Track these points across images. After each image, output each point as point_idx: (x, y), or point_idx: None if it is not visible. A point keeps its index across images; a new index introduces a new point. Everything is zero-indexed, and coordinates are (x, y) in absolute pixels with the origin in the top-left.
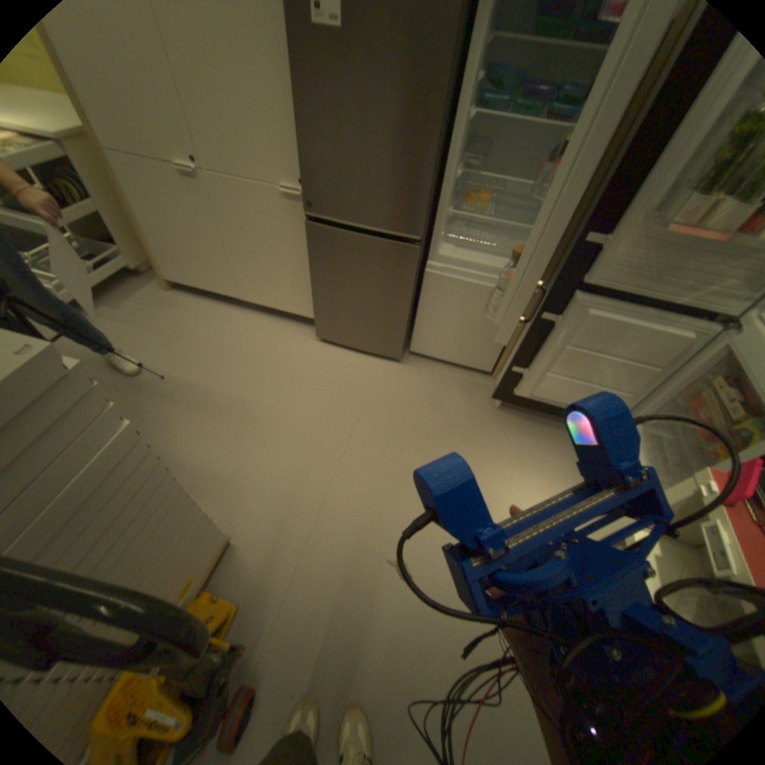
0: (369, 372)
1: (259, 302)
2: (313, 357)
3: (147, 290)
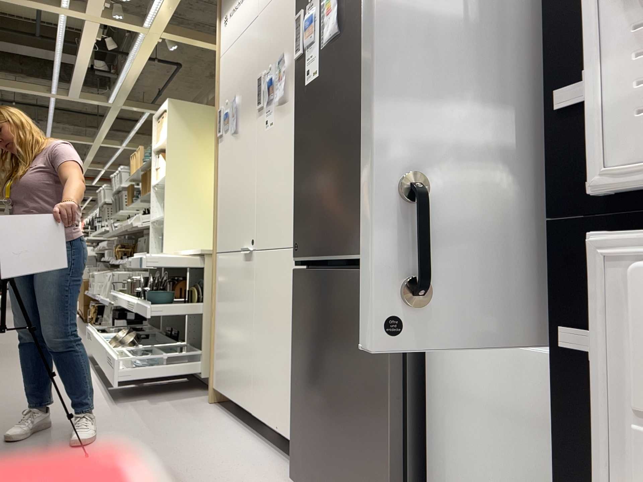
0: None
1: (265, 420)
2: None
3: (196, 399)
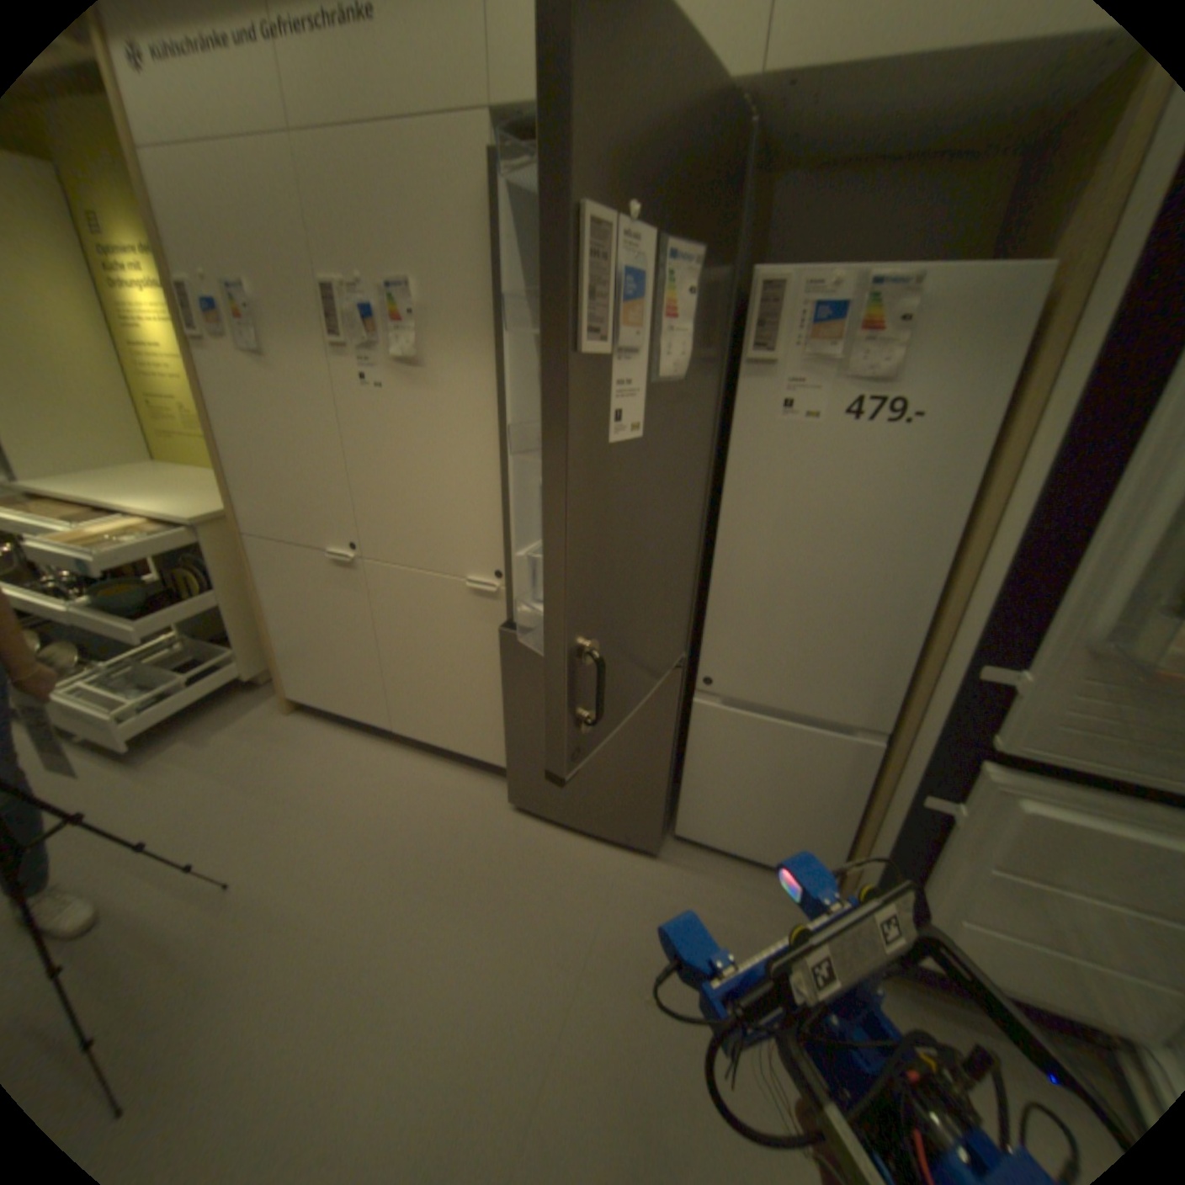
0: (598, 879)
1: (421, 738)
2: (498, 844)
3: (257, 713)
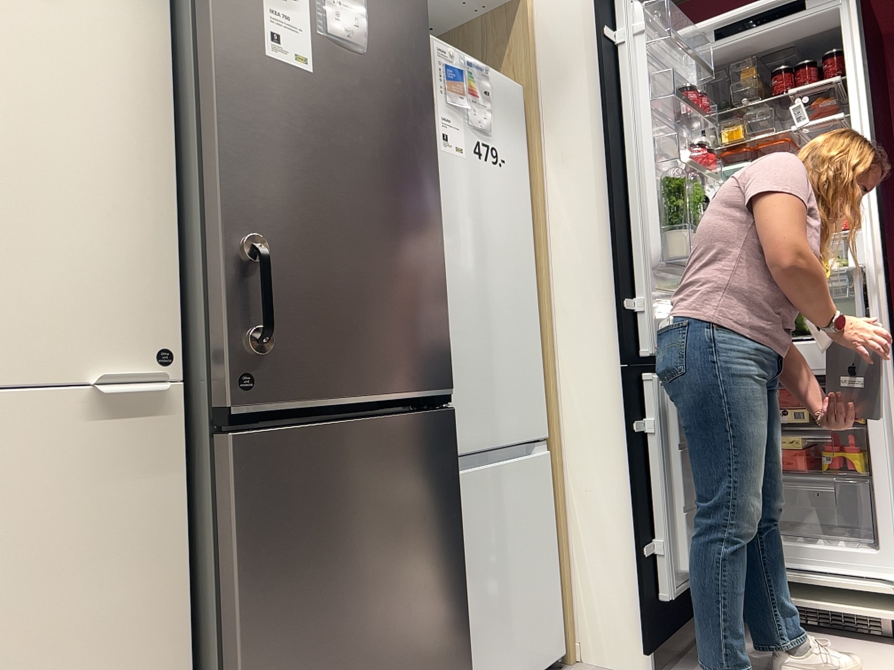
0: None
1: None
2: None
3: None
